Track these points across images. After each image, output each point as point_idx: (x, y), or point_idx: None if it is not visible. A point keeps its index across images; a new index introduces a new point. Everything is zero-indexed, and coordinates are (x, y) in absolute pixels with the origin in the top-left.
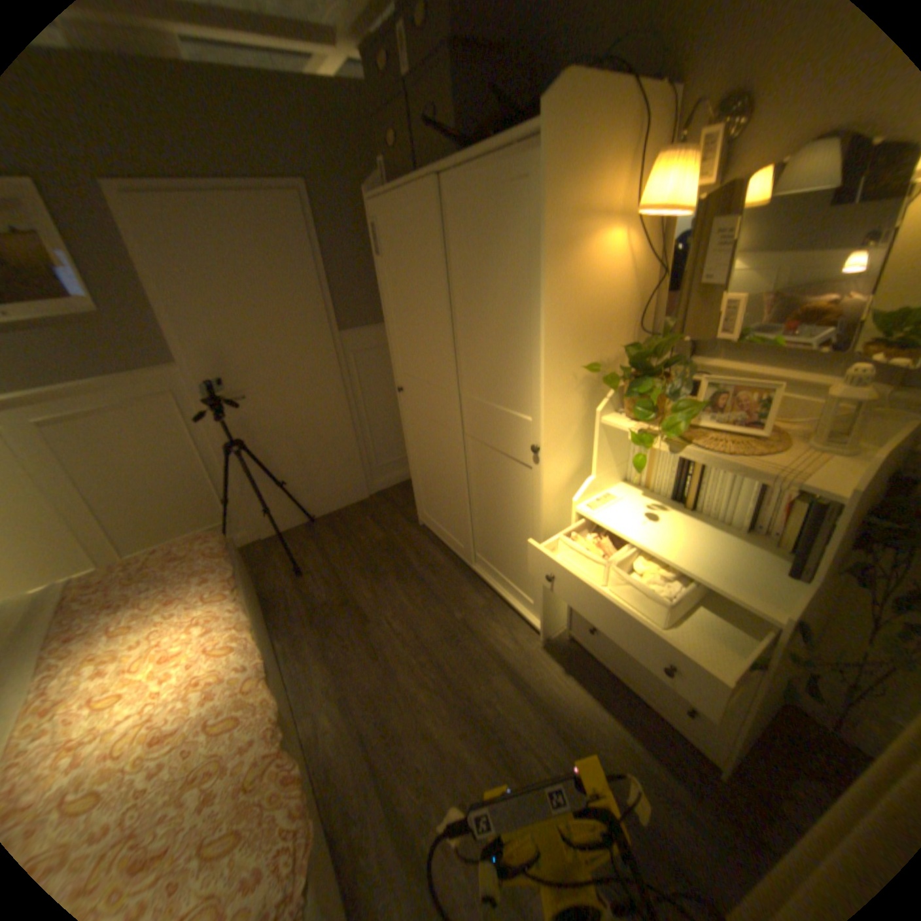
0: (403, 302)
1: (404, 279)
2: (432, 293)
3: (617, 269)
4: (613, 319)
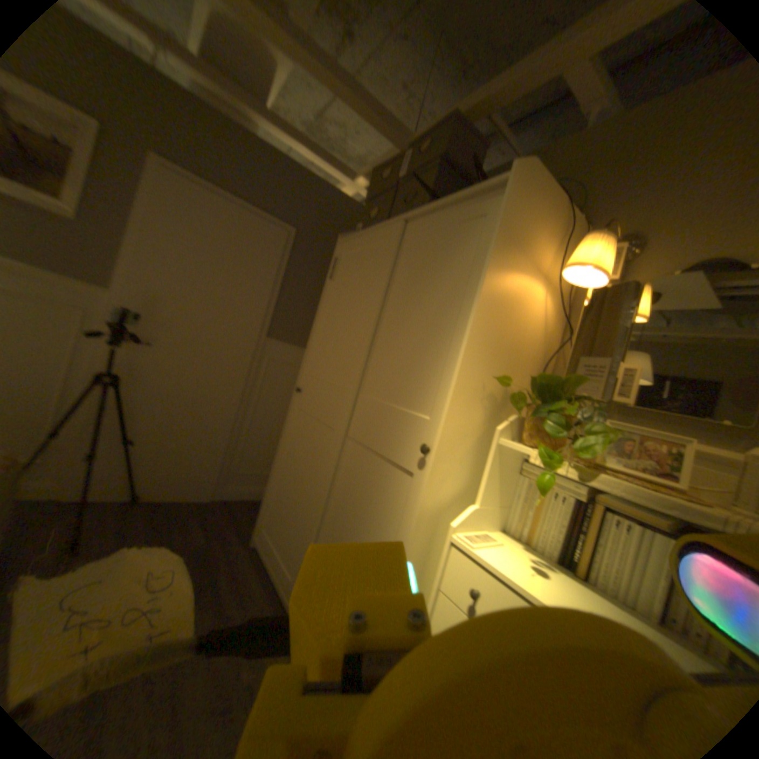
0: (334, 313)
1: (344, 295)
2: (366, 303)
3: (533, 317)
4: (522, 356)
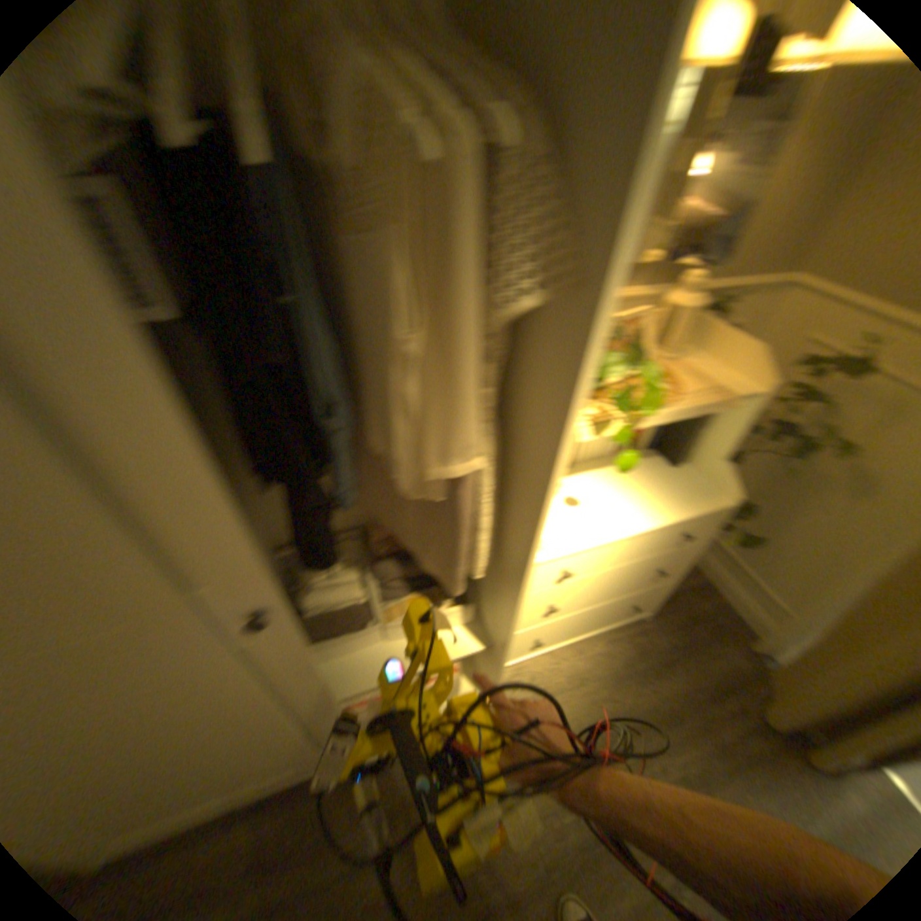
0: None
1: None
2: None
3: None
4: None
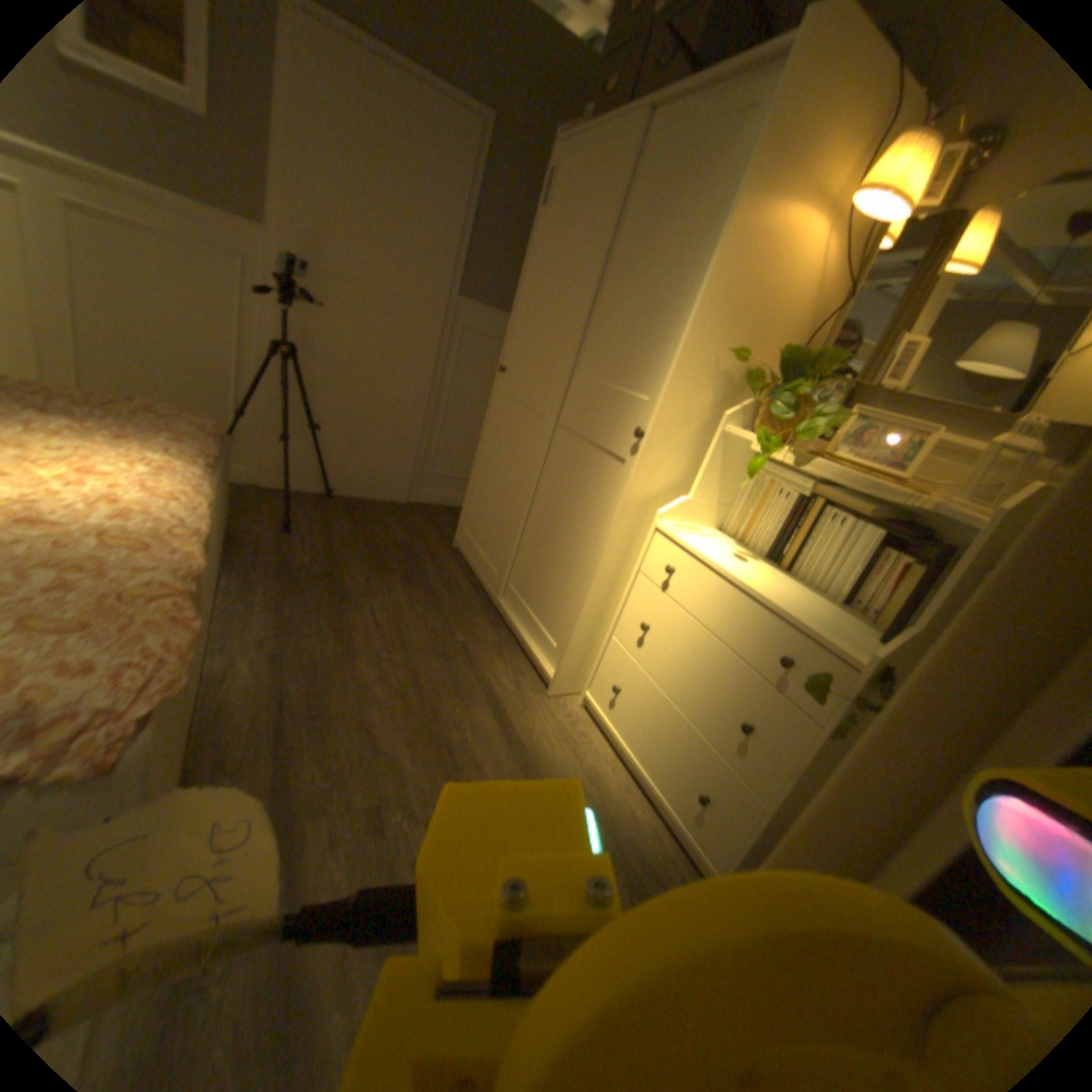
0: (551, 261)
1: (564, 233)
2: (592, 246)
3: (805, 266)
4: (780, 323)
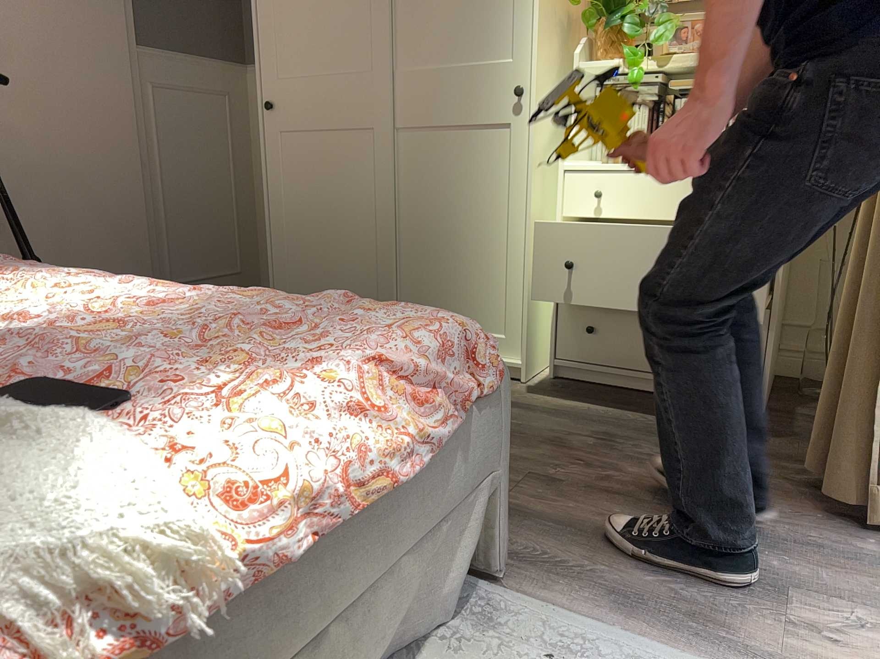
0: None
1: None
2: None
3: None
4: None
